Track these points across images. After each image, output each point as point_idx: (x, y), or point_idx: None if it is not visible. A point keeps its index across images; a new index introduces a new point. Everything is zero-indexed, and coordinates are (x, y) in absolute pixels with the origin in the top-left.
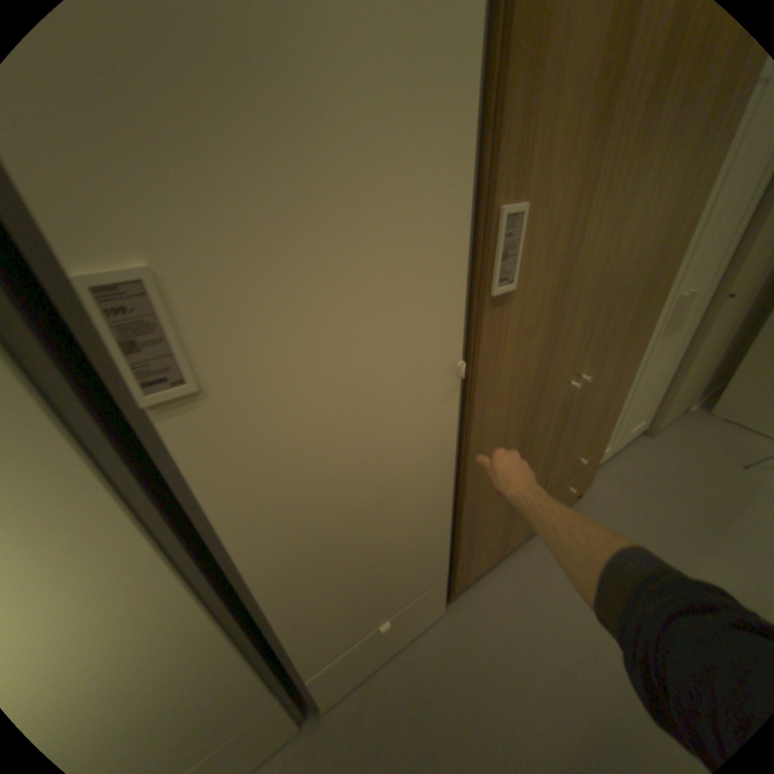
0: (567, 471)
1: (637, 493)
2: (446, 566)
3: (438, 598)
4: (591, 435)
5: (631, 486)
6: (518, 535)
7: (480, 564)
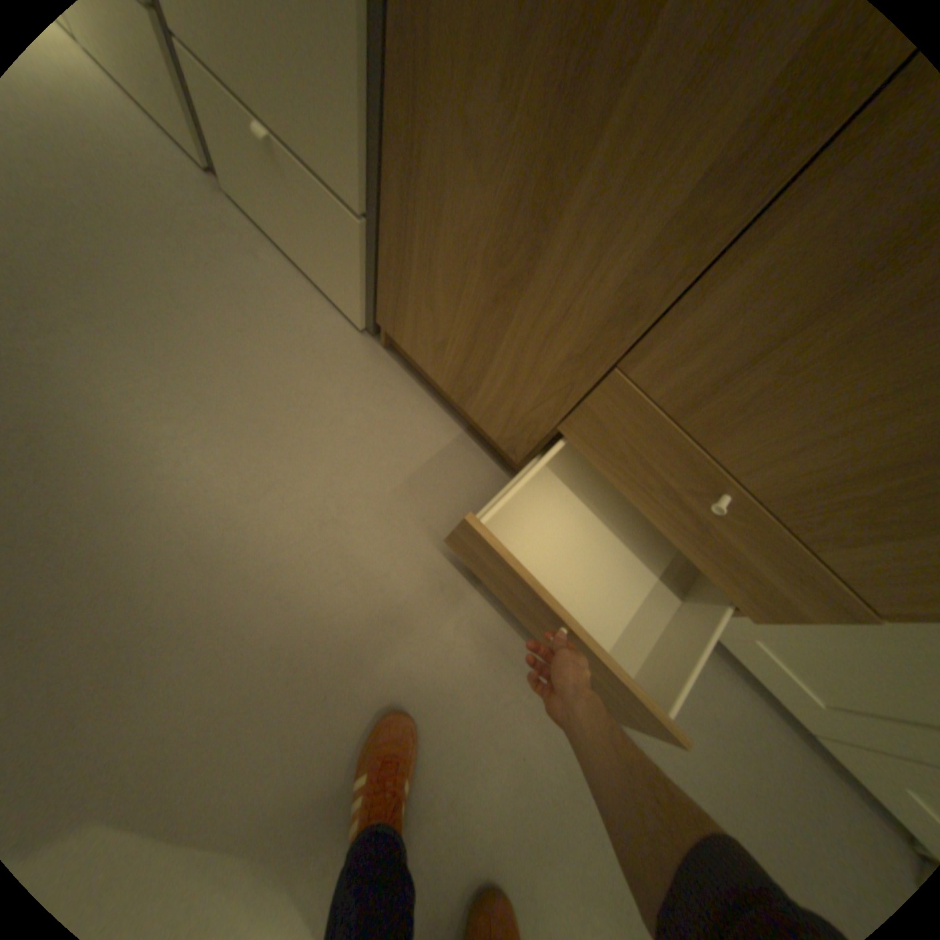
0: (676, 452)
1: (712, 768)
2: (359, 179)
3: (351, 262)
4: (850, 474)
5: (728, 757)
6: (500, 409)
7: (424, 333)
